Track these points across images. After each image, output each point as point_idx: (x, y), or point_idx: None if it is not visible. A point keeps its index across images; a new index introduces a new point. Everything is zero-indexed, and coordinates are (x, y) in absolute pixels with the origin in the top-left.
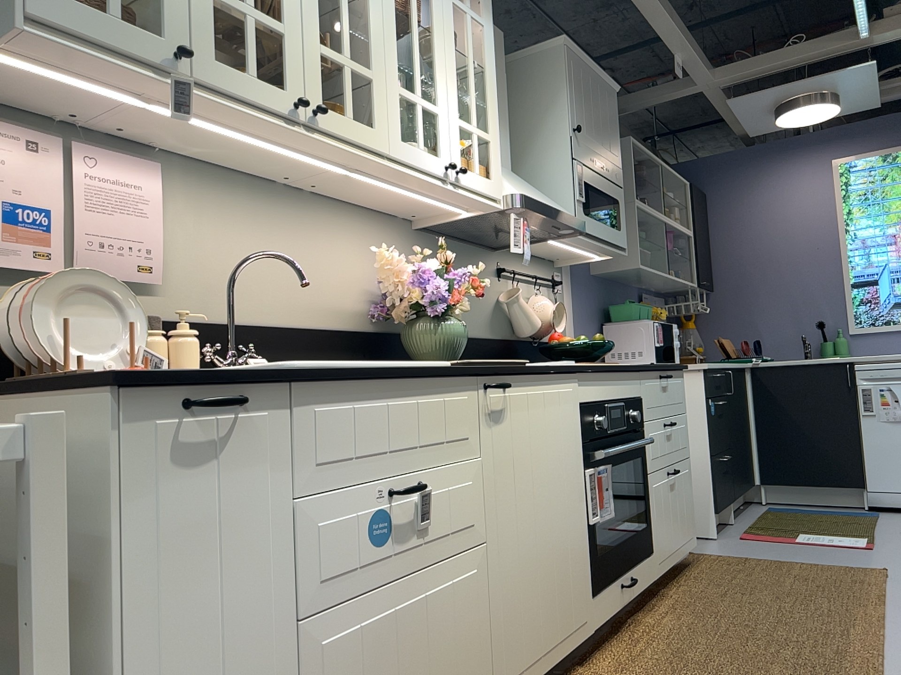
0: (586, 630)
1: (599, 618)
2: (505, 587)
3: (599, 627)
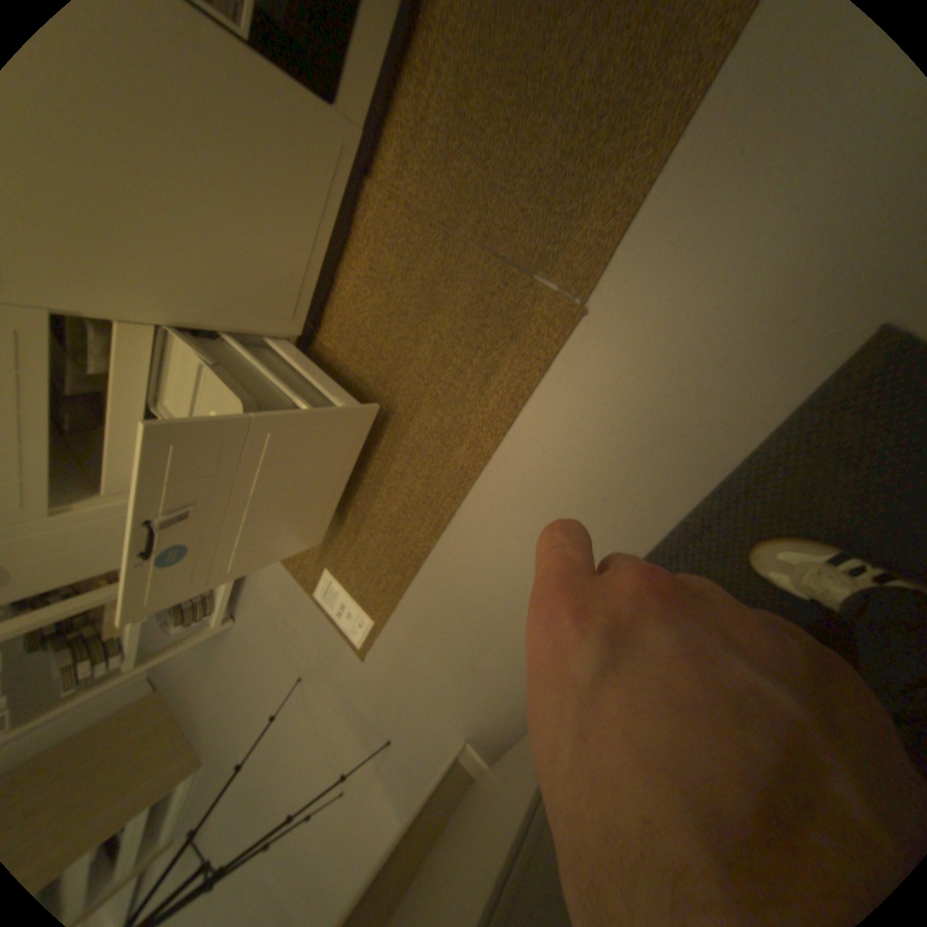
0: (348, 153)
1: (361, 106)
2: (221, 302)
3: (368, 112)
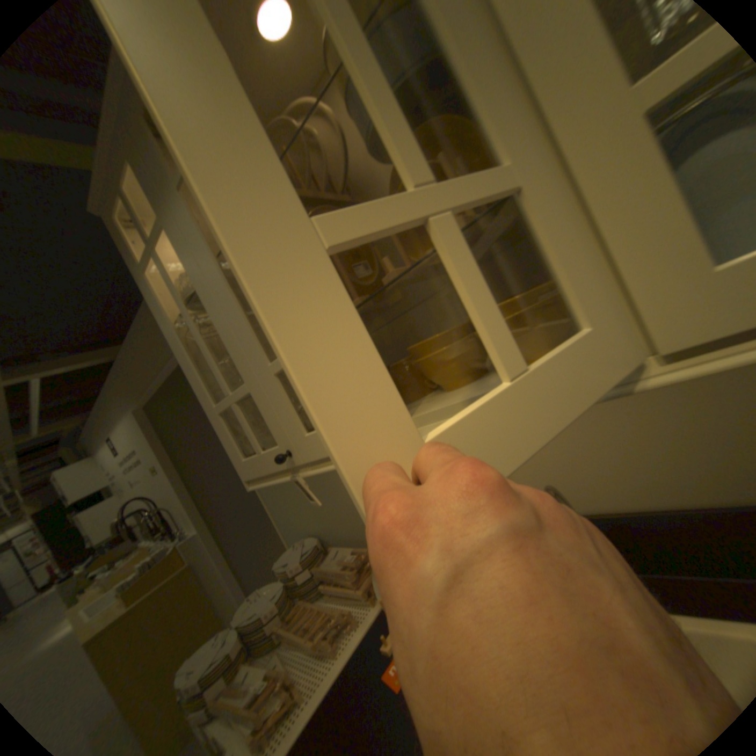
0: None
1: None
2: None
3: None
